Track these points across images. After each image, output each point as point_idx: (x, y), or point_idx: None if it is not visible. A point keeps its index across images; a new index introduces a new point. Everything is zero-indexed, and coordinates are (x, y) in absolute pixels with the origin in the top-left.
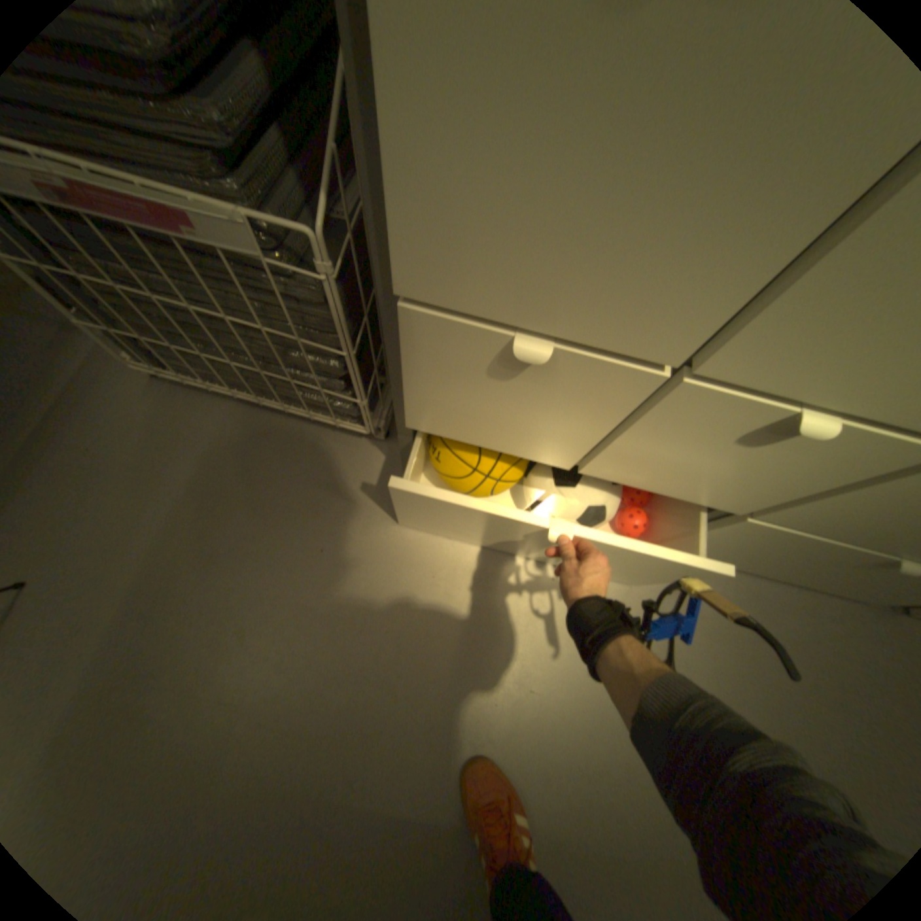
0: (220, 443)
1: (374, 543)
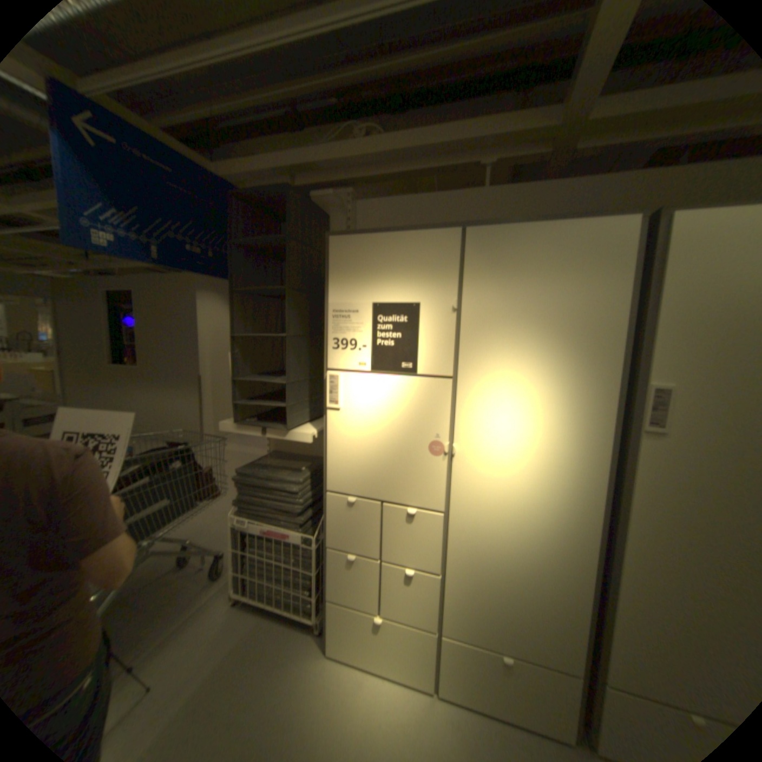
0: (248, 634)
1: (302, 685)
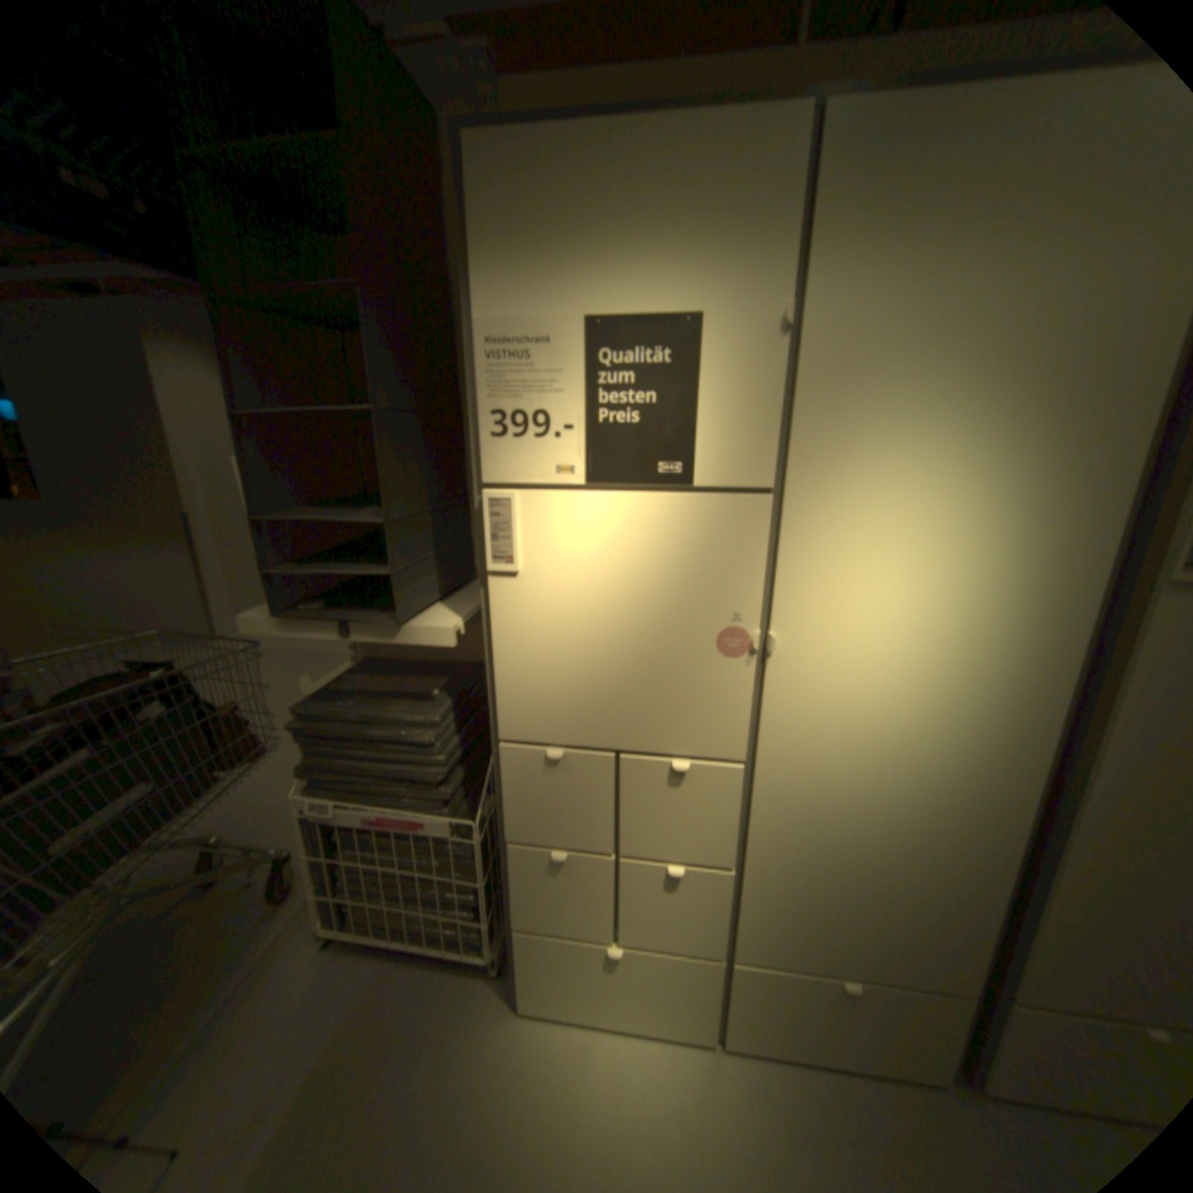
0: (363, 1000)
1: (483, 1080)
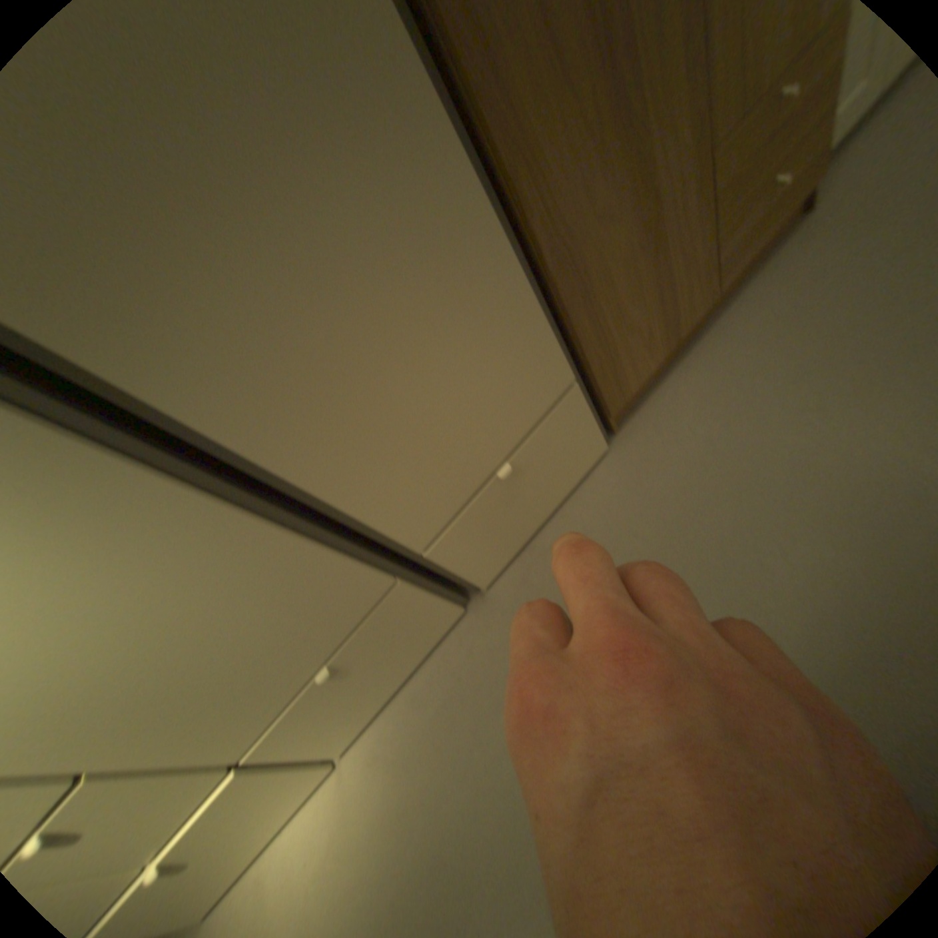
0: None
1: None
